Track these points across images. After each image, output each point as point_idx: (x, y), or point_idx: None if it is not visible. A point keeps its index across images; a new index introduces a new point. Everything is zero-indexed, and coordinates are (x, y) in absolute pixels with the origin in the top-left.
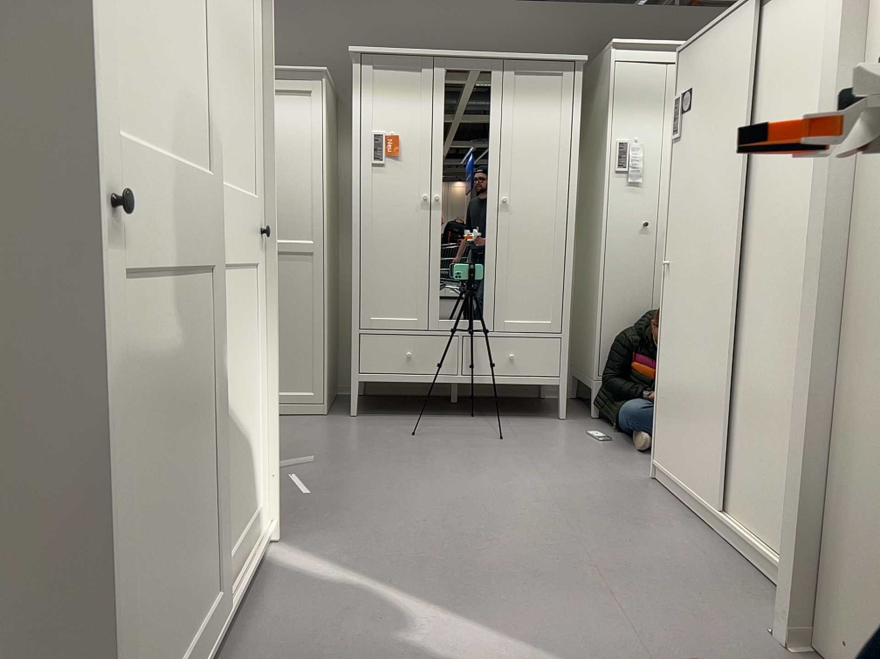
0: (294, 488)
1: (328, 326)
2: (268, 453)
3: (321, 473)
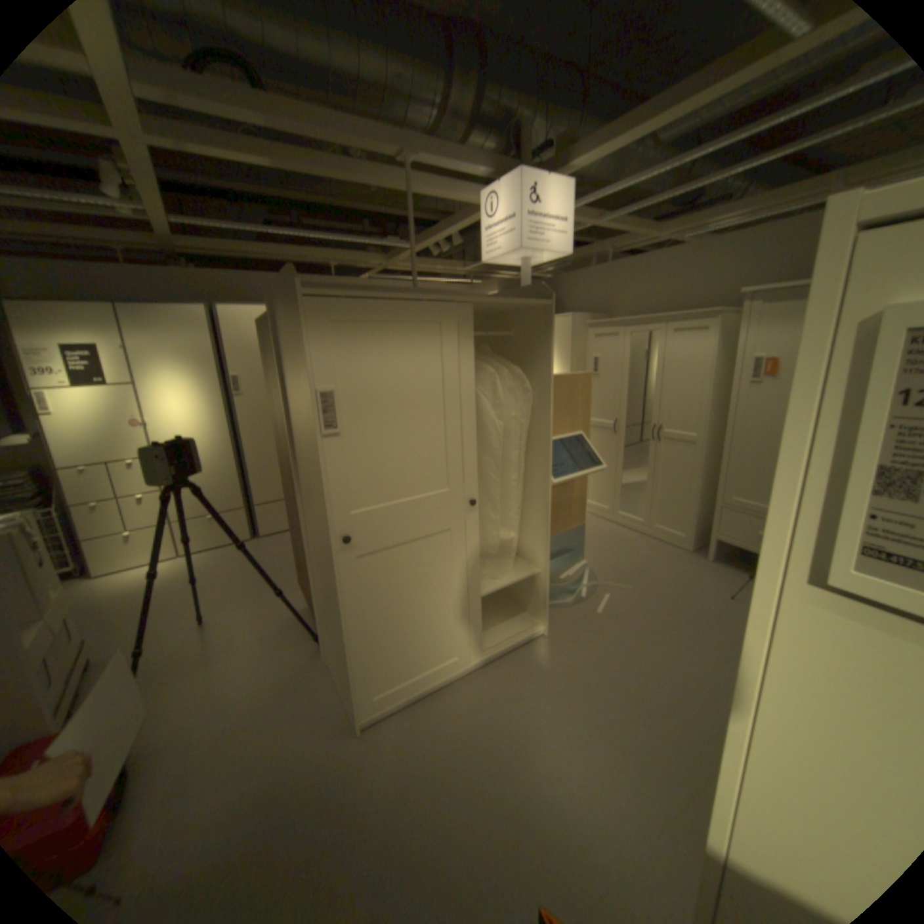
0: (599, 605)
1: (704, 494)
2: (544, 592)
3: (627, 601)
